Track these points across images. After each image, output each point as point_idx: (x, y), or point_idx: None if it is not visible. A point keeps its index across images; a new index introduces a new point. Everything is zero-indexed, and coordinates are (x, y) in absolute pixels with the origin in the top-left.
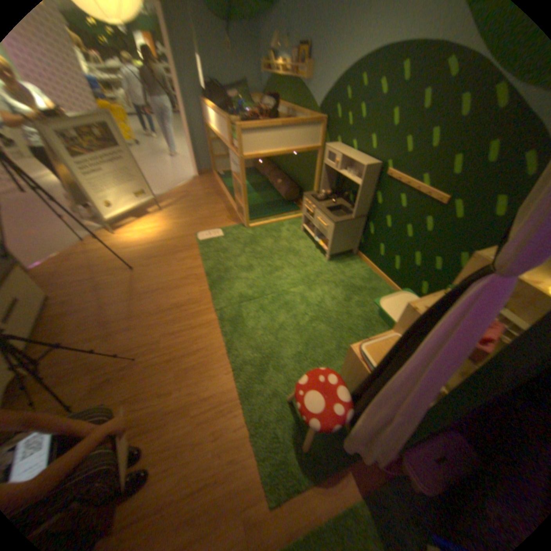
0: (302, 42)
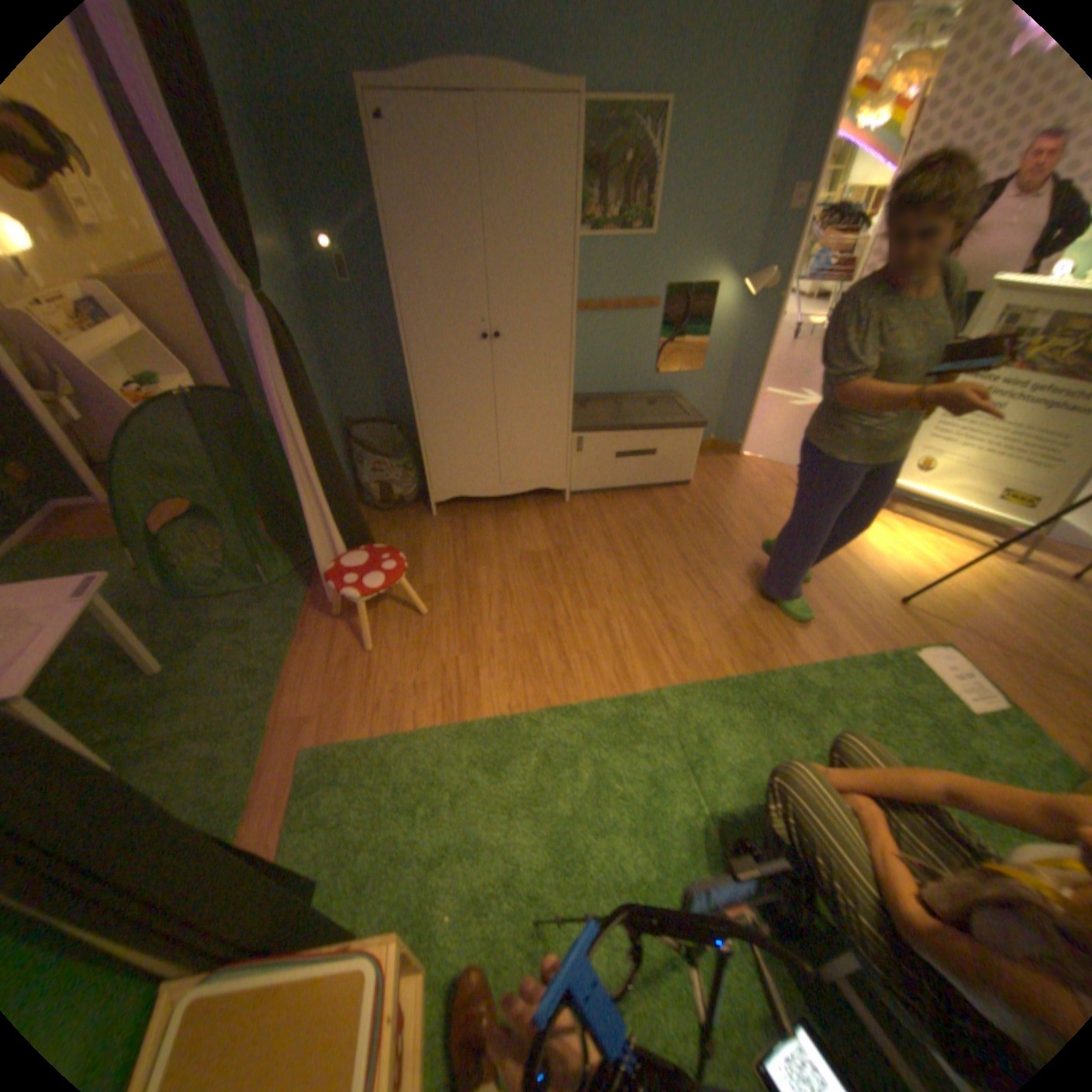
0: None
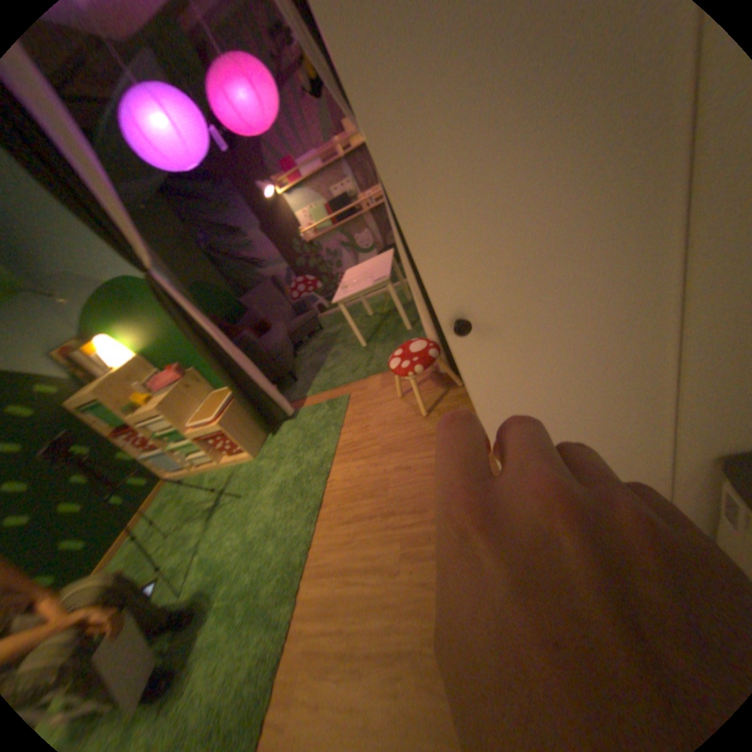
0: None
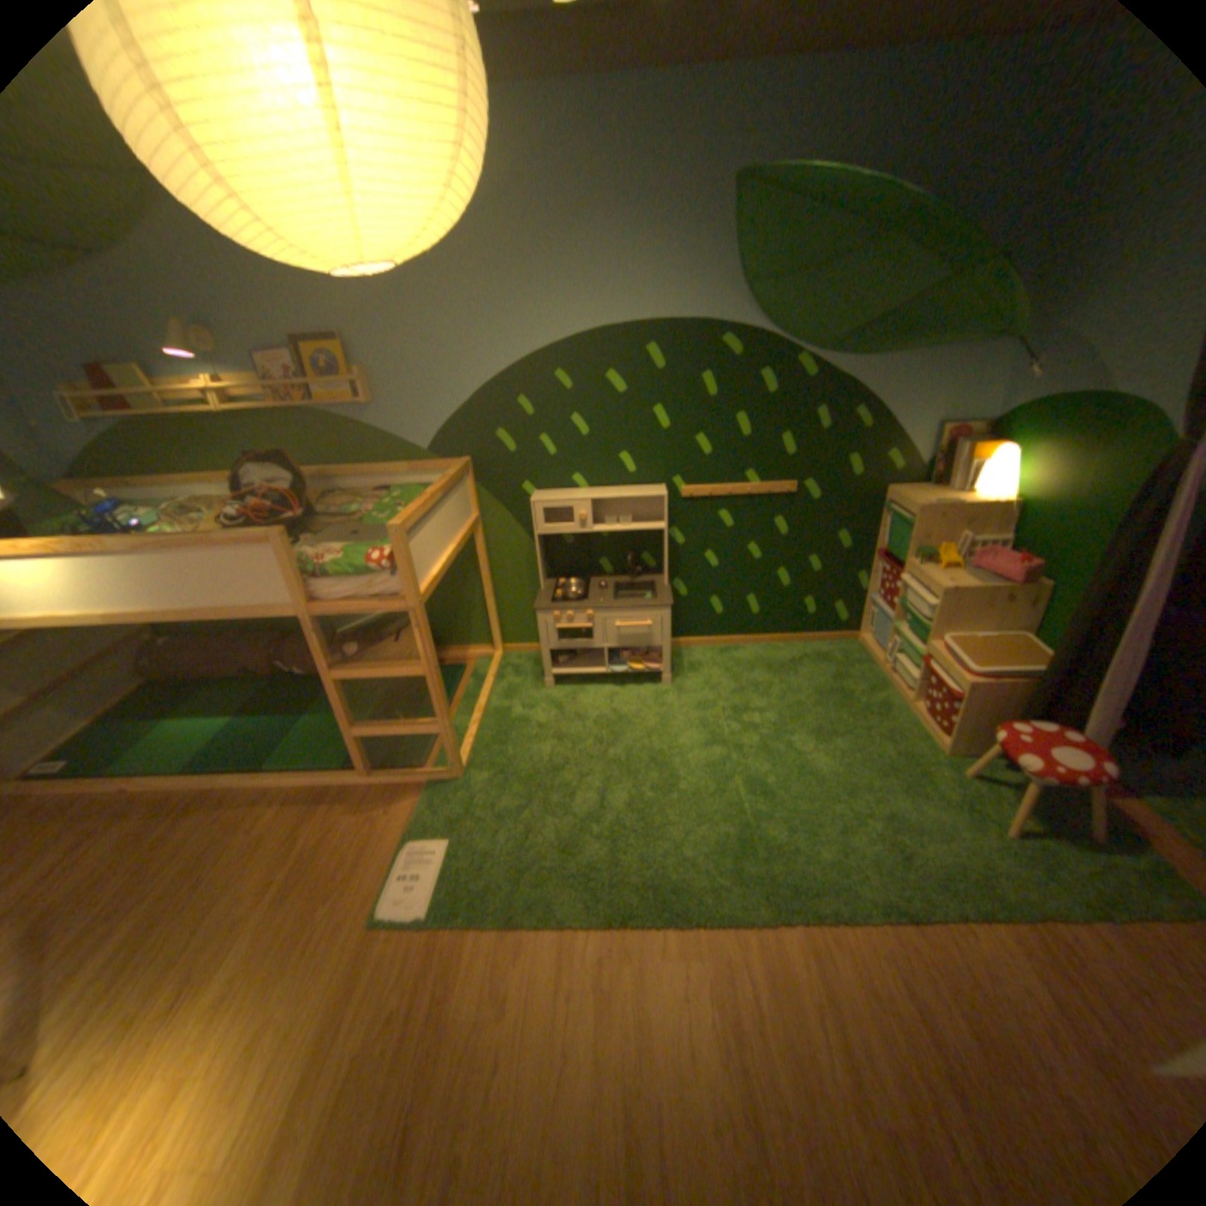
0: (294, 334)
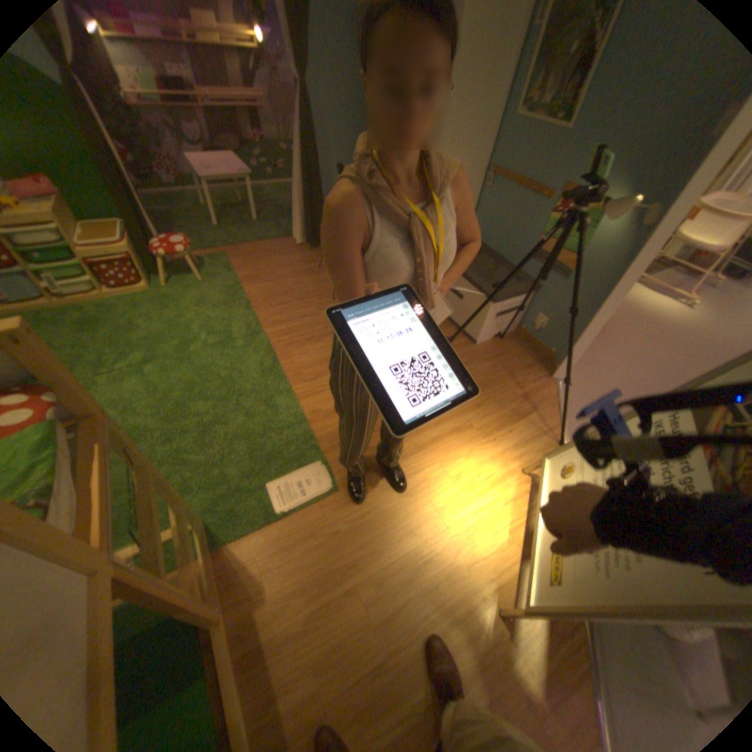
0: None
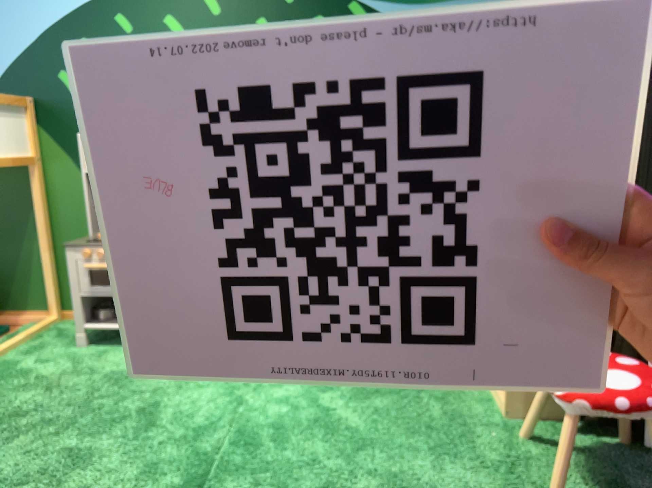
0: None
